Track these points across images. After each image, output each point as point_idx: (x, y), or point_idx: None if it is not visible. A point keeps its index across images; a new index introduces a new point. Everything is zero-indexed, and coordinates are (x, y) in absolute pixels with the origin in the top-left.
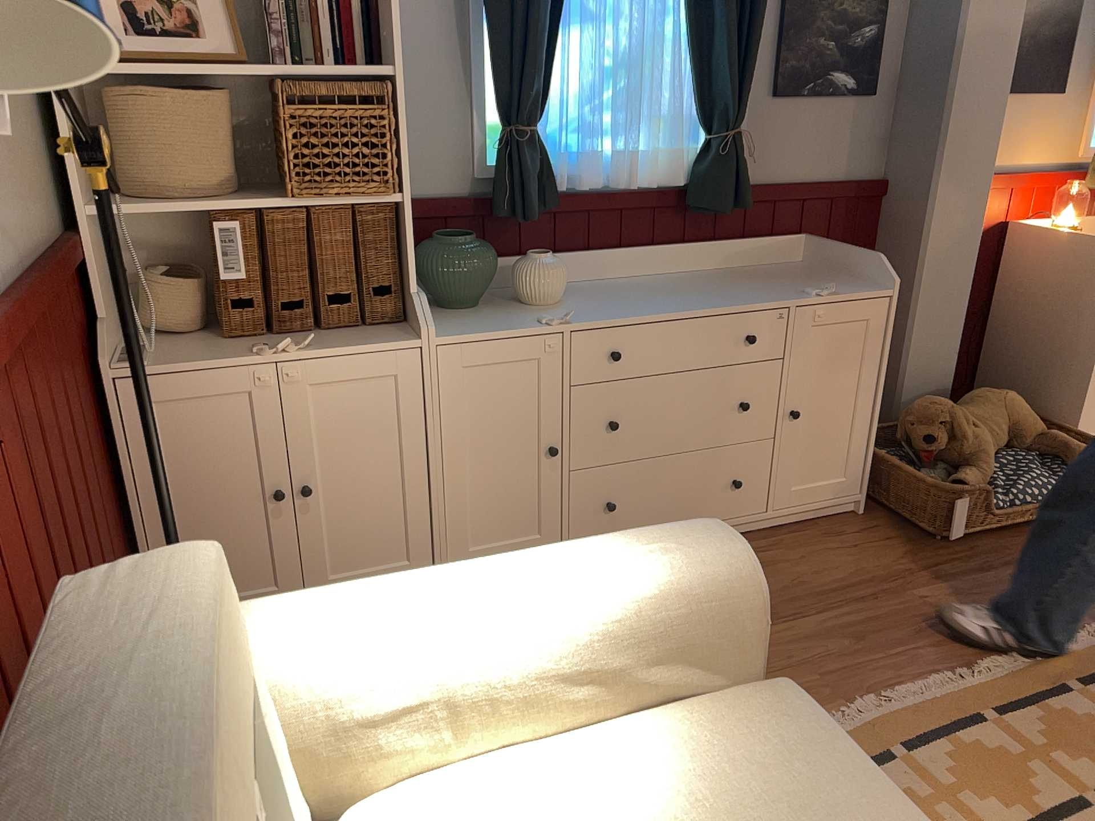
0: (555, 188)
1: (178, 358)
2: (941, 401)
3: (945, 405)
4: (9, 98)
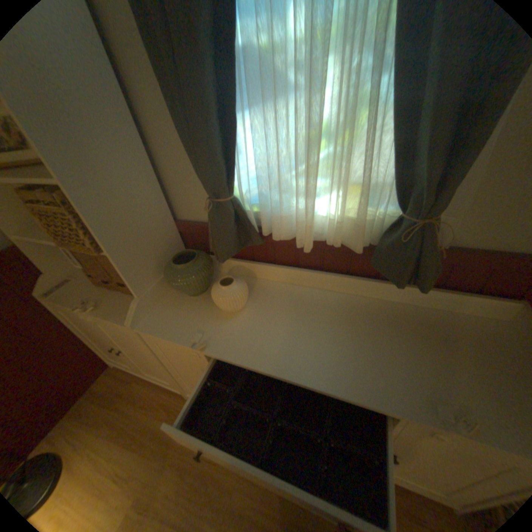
0: (260, 232)
1: (64, 295)
2: None
3: None
4: None
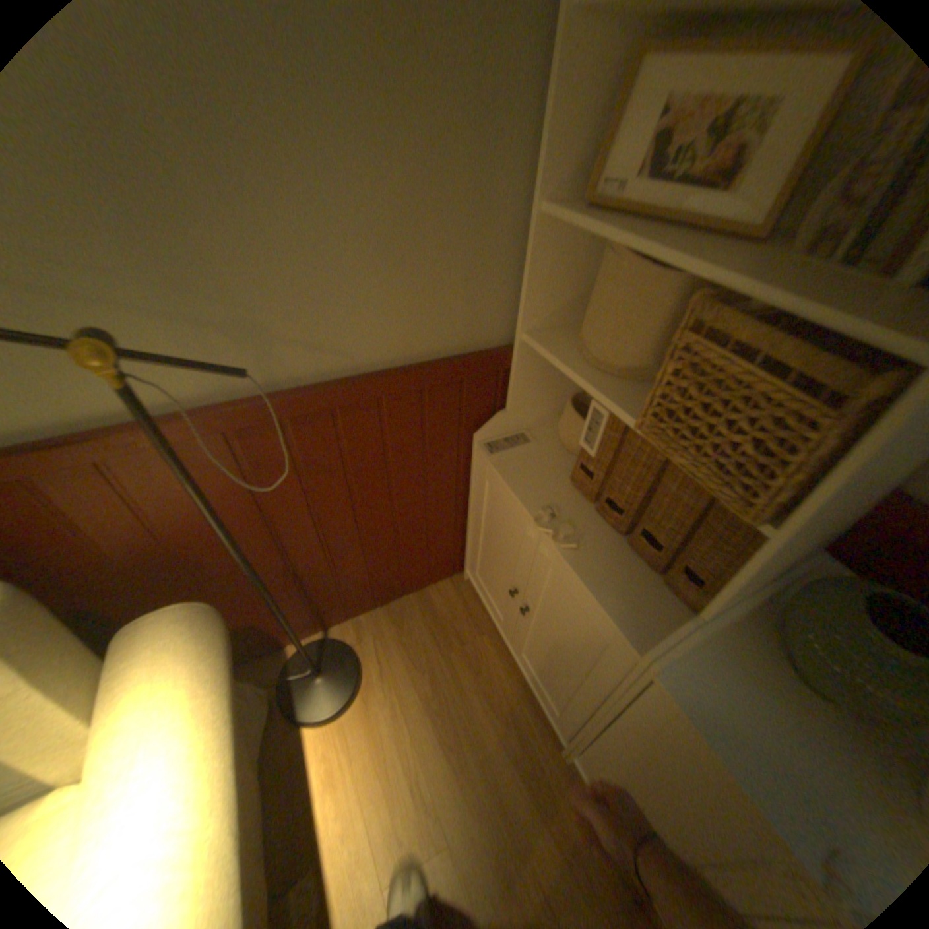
0: None
1: (520, 468)
2: None
3: None
4: (441, 231)
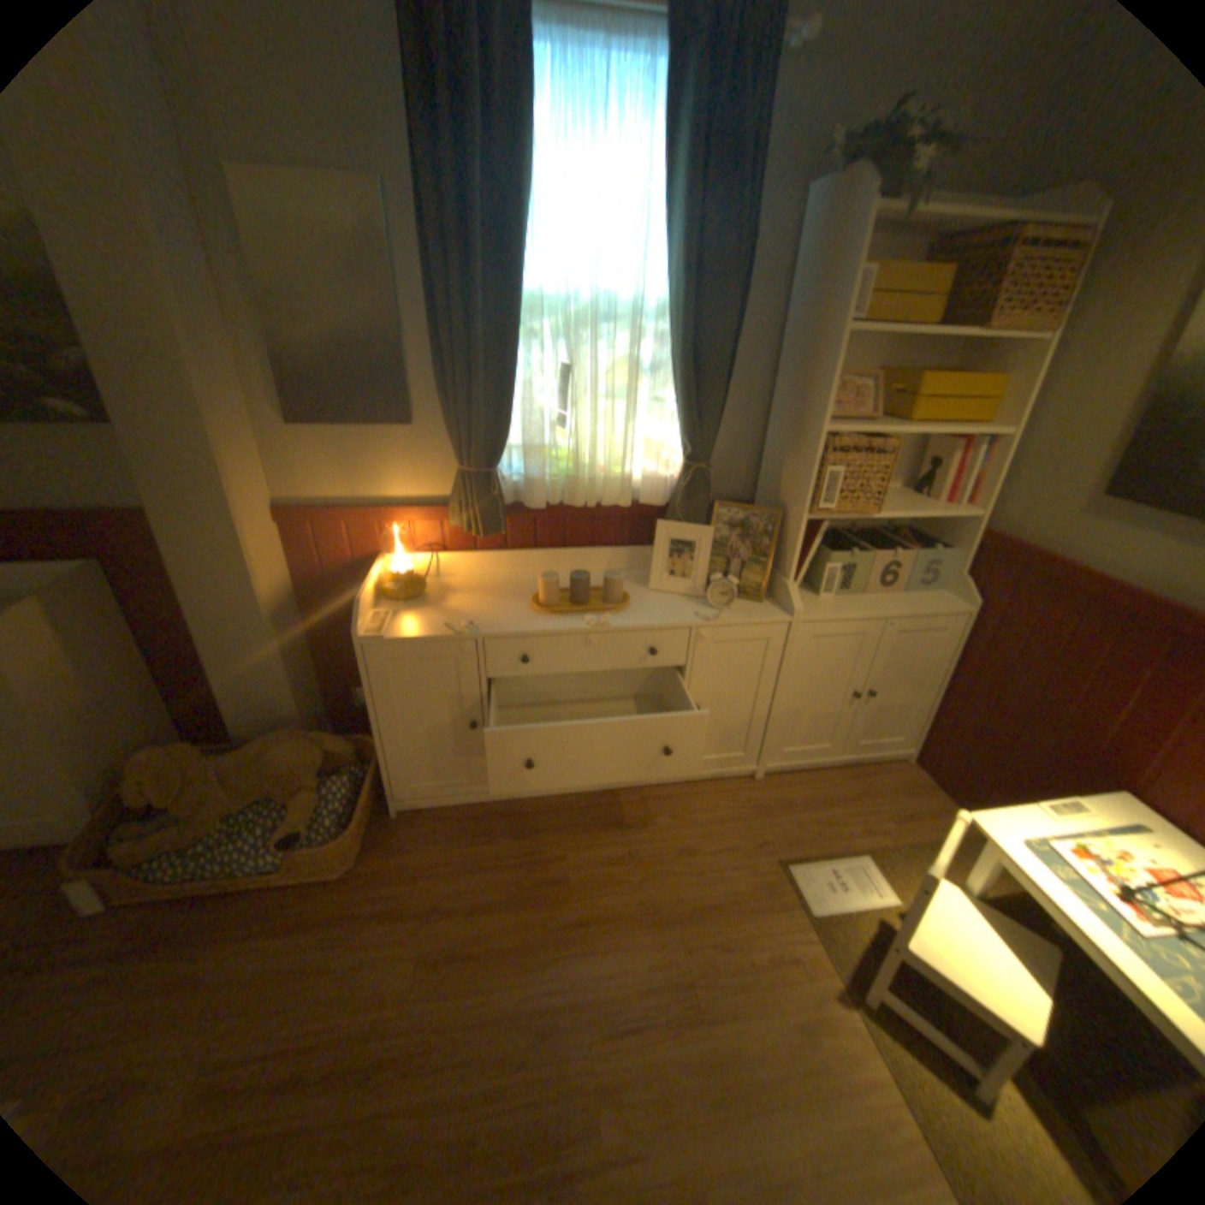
0: None
1: None
2: (154, 758)
3: (154, 764)
4: None
